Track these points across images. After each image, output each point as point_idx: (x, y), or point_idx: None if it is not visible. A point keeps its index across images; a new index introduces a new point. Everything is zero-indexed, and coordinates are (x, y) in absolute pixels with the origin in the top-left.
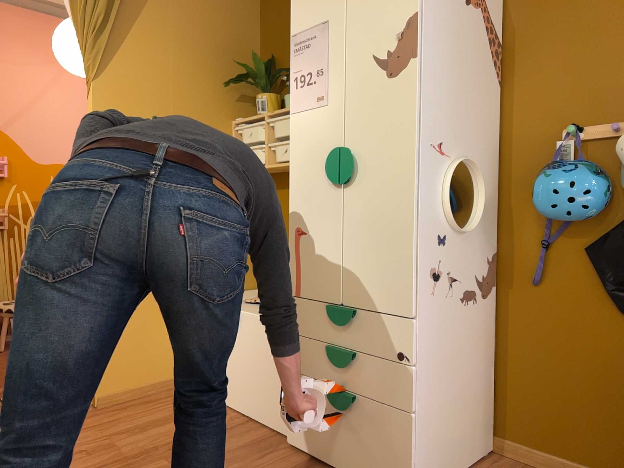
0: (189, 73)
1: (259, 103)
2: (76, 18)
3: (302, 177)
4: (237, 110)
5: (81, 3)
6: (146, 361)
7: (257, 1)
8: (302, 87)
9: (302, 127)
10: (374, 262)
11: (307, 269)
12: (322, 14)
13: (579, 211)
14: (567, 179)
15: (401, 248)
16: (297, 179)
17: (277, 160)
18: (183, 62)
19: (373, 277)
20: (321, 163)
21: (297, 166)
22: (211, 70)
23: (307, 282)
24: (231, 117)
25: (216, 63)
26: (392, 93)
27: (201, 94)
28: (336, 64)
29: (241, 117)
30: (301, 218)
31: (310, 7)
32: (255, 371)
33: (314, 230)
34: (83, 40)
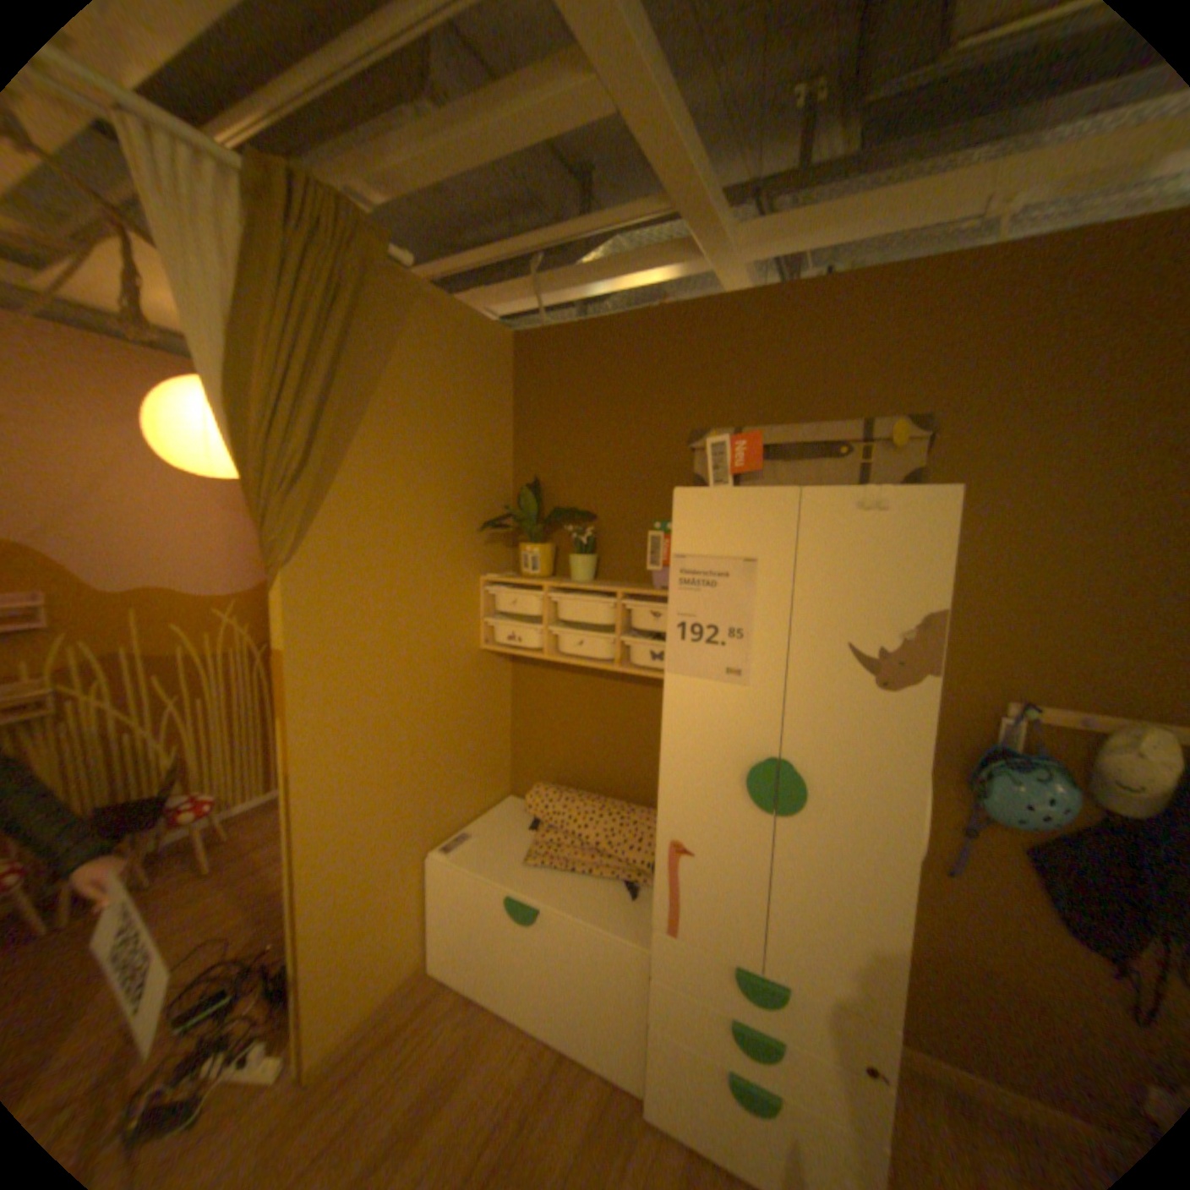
0: (425, 518)
1: (526, 559)
2: (235, 450)
3: (689, 774)
4: (485, 558)
5: (250, 428)
6: (375, 972)
7: (508, 388)
8: (695, 641)
9: (692, 701)
10: (830, 938)
11: (694, 907)
12: (744, 544)
13: (1049, 829)
14: (1047, 796)
15: (885, 936)
16: (677, 773)
17: (566, 655)
18: (416, 503)
19: (828, 958)
20: (730, 768)
21: (678, 755)
22: (453, 506)
23: (693, 924)
24: (478, 571)
25: (460, 493)
26: (886, 714)
27: (440, 547)
28: (770, 632)
29: (490, 567)
30: (686, 832)
31: (716, 522)
32: (571, 997)
33: (712, 859)
34: (255, 493)
